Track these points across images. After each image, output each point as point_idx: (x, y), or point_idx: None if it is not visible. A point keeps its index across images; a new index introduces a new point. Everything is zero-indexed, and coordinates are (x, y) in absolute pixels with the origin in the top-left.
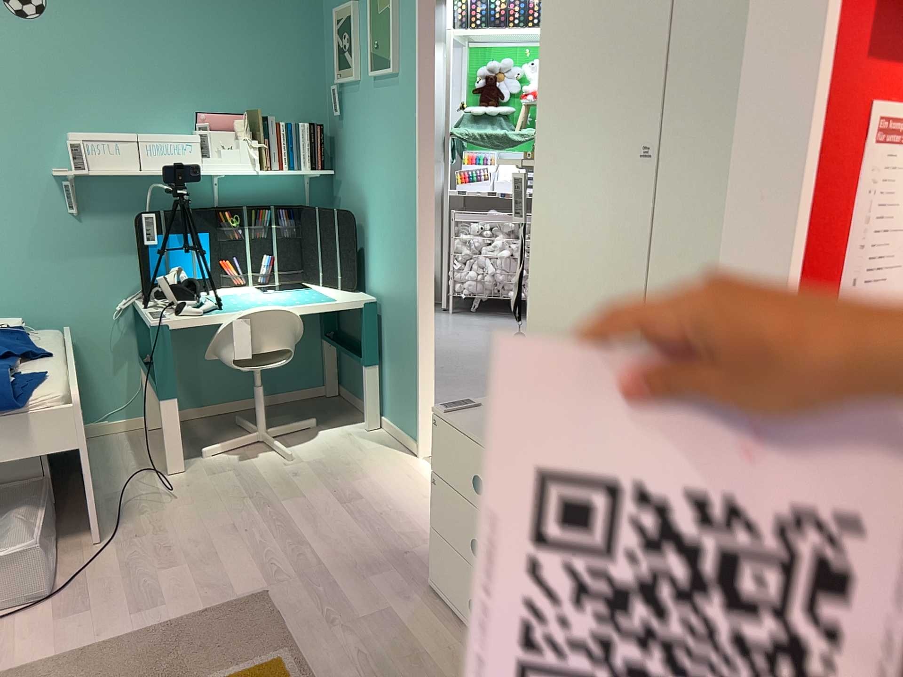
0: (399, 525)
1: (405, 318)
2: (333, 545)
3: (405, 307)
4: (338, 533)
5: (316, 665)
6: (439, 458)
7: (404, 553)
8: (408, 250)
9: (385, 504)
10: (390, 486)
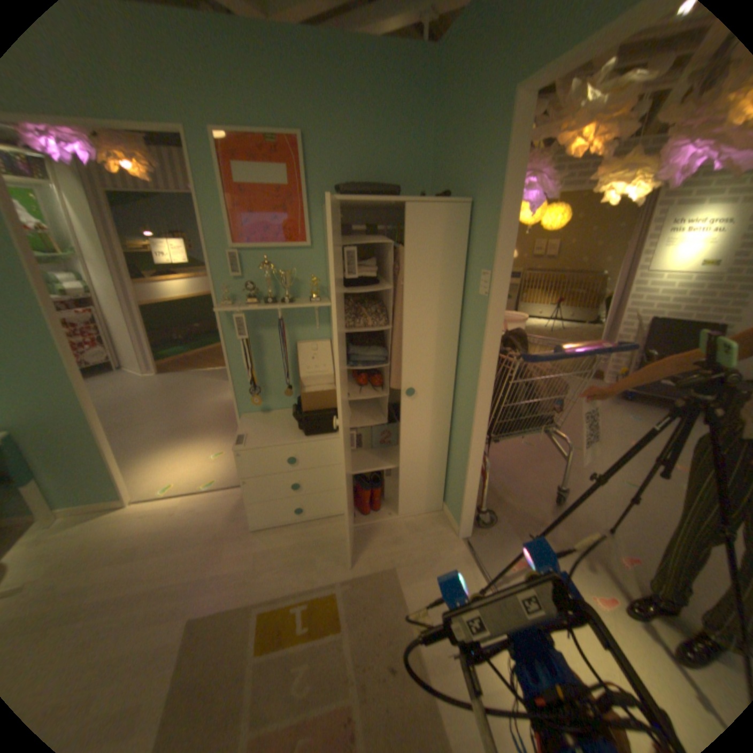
0: (186, 533)
1: (66, 431)
2: (173, 572)
3: (63, 423)
4: (163, 568)
5: (271, 595)
6: (247, 469)
7: (214, 537)
8: (52, 383)
9: (157, 536)
10: (140, 529)
